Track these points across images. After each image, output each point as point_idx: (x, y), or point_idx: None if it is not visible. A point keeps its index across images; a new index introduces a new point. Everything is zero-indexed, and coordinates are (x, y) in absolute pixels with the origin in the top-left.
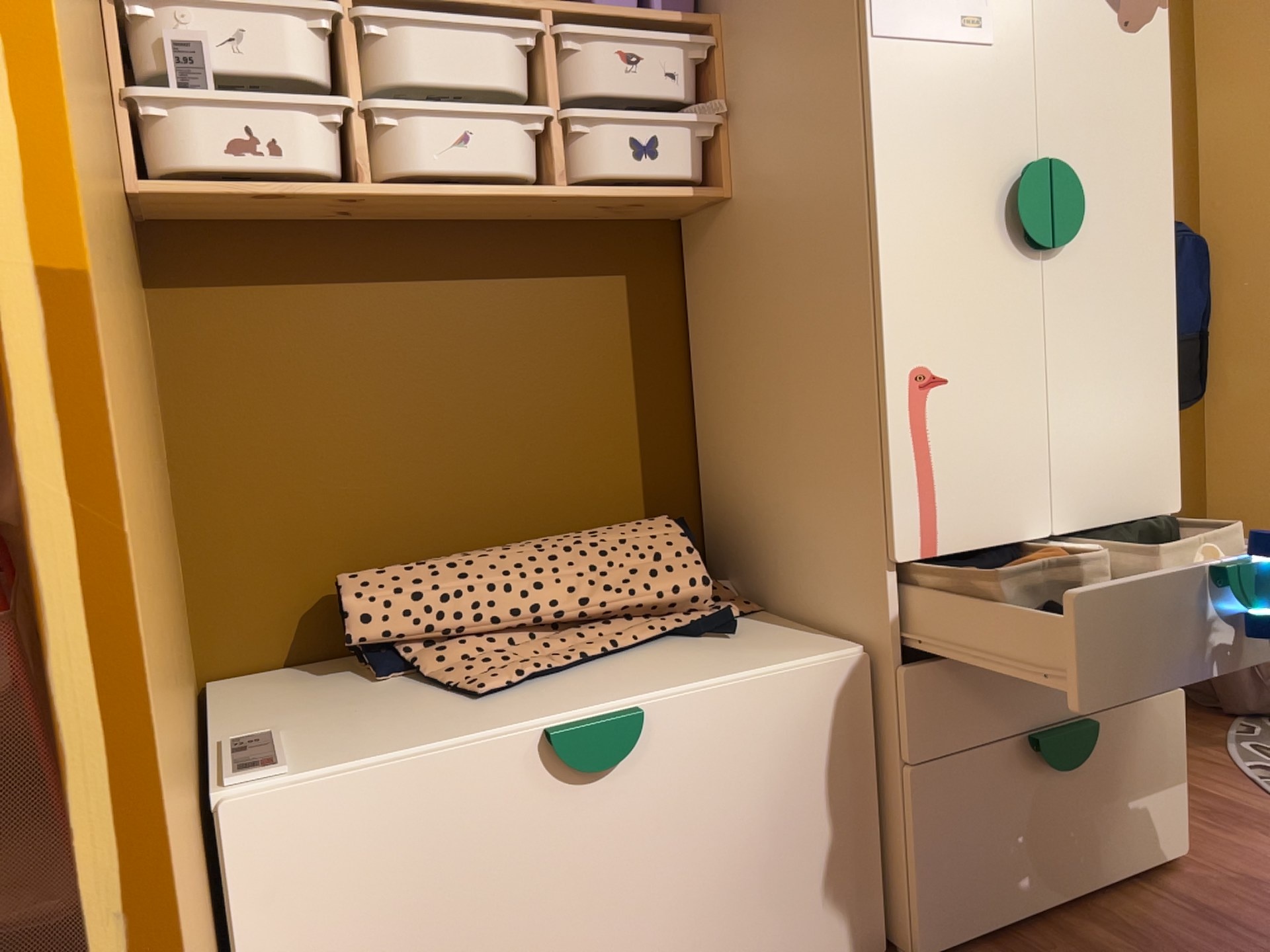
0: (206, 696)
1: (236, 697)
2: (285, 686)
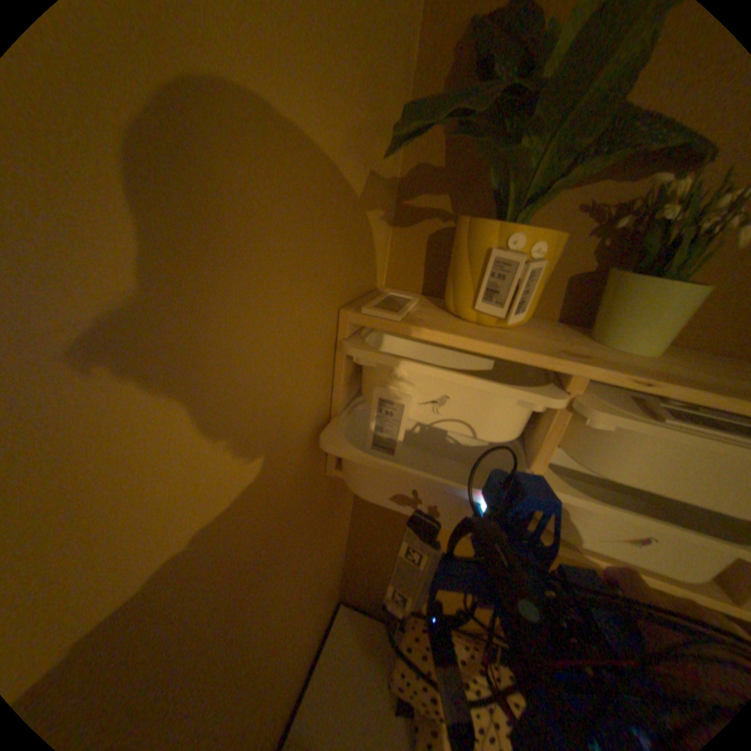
0: (331, 631)
1: (339, 649)
2: (362, 658)
